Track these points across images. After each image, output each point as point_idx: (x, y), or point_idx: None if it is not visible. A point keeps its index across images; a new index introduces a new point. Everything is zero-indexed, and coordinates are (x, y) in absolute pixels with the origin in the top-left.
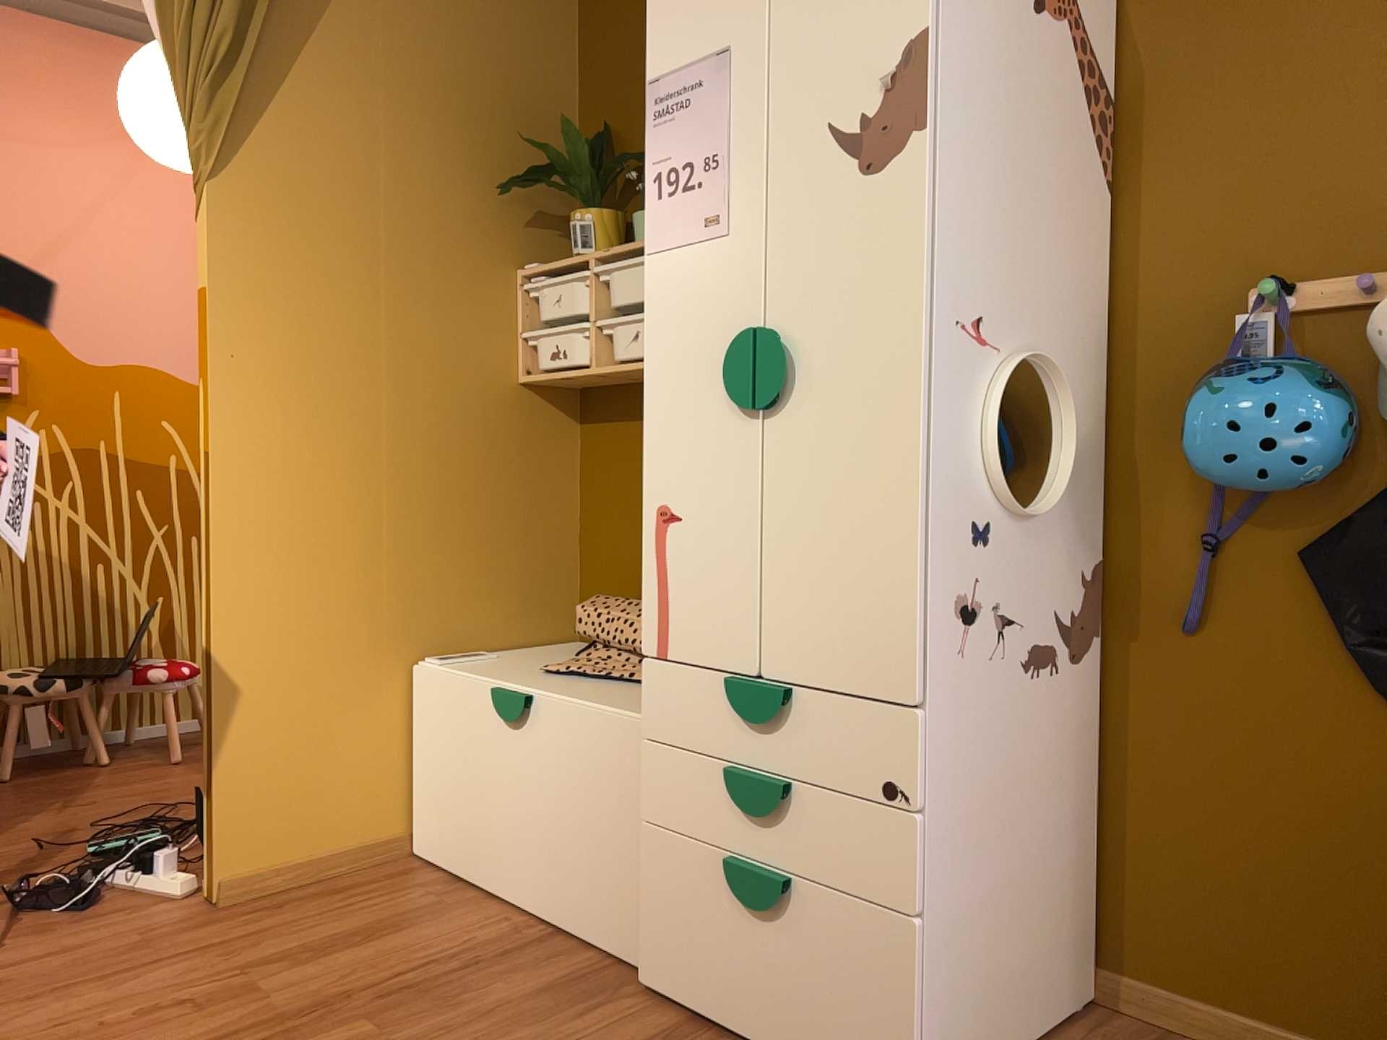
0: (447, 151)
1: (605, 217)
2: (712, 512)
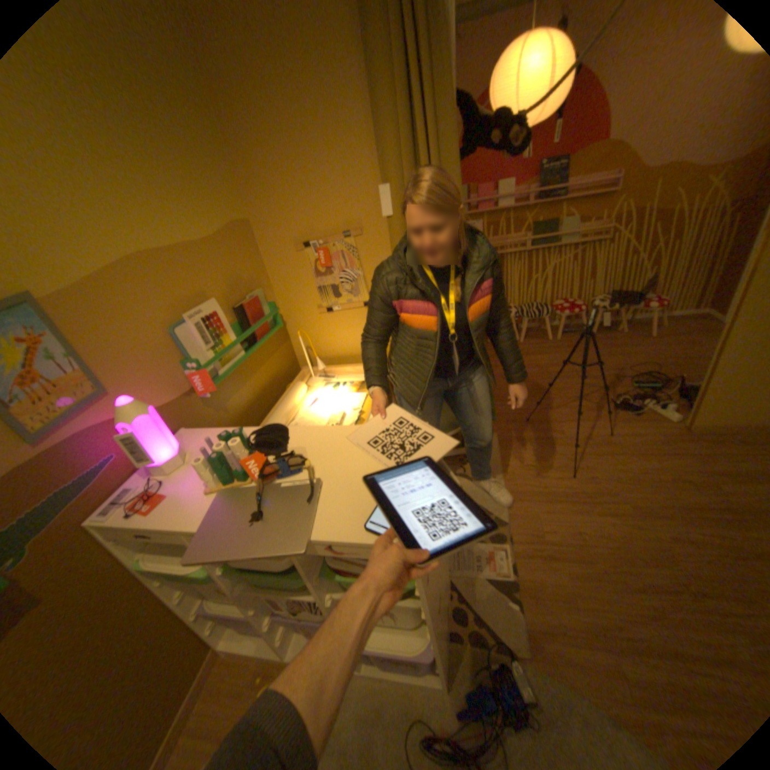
0: None
1: None
2: None
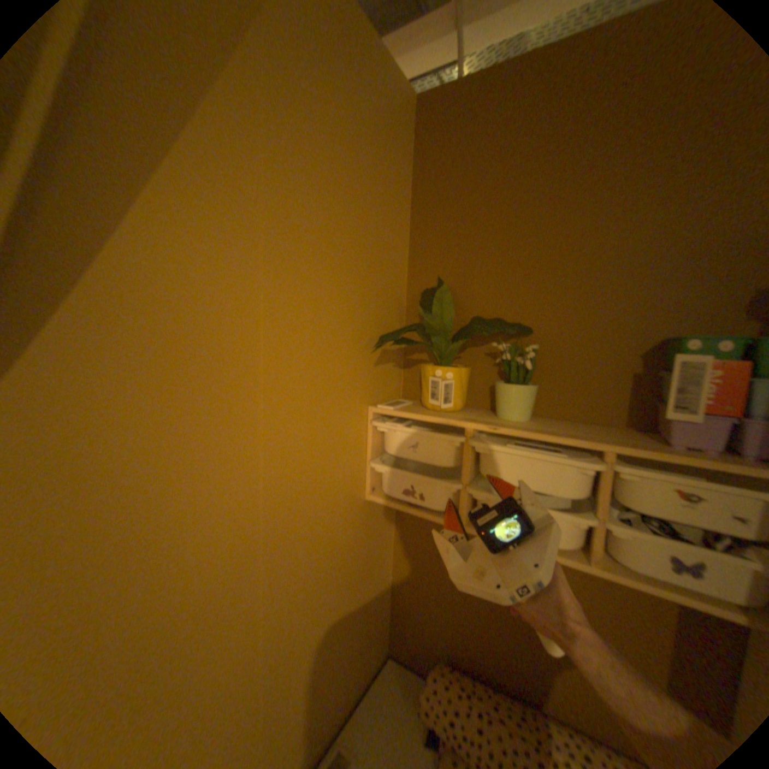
0: (324, 306)
1: (463, 373)
2: None
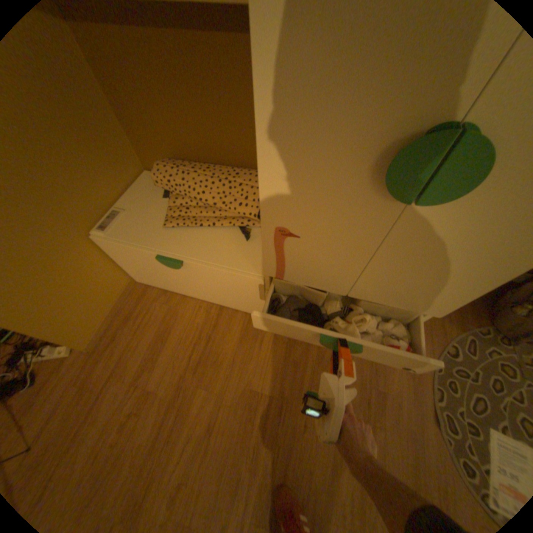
0: None
1: None
2: (331, 241)
